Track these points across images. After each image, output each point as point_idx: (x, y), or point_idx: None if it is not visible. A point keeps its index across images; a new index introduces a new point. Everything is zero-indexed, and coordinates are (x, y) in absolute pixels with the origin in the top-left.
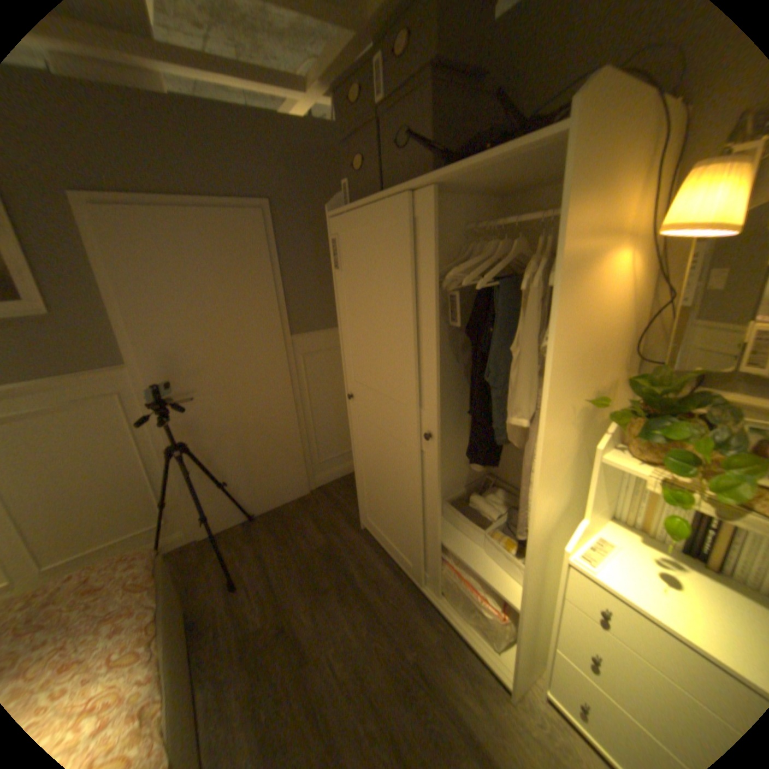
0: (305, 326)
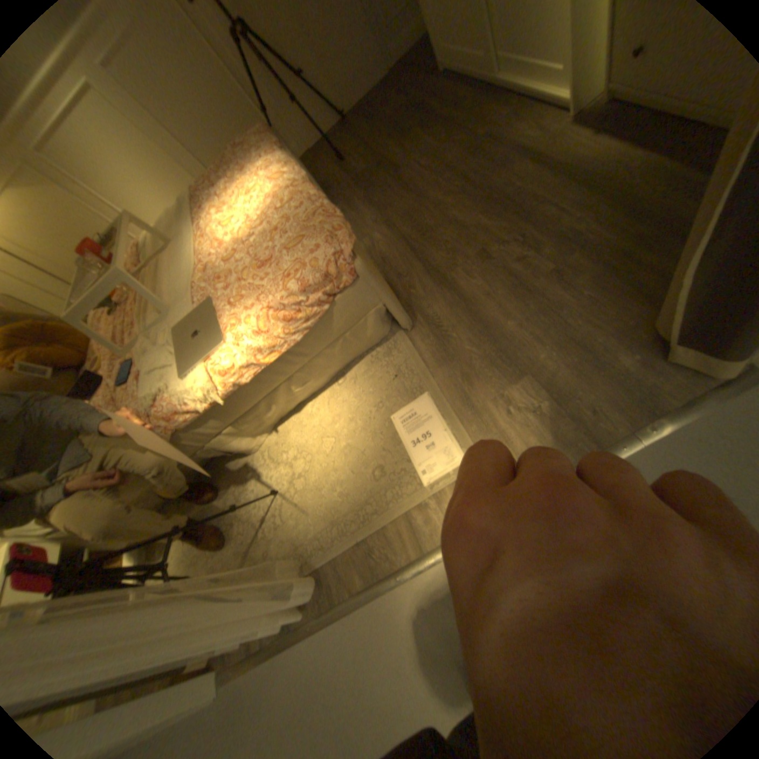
0: None
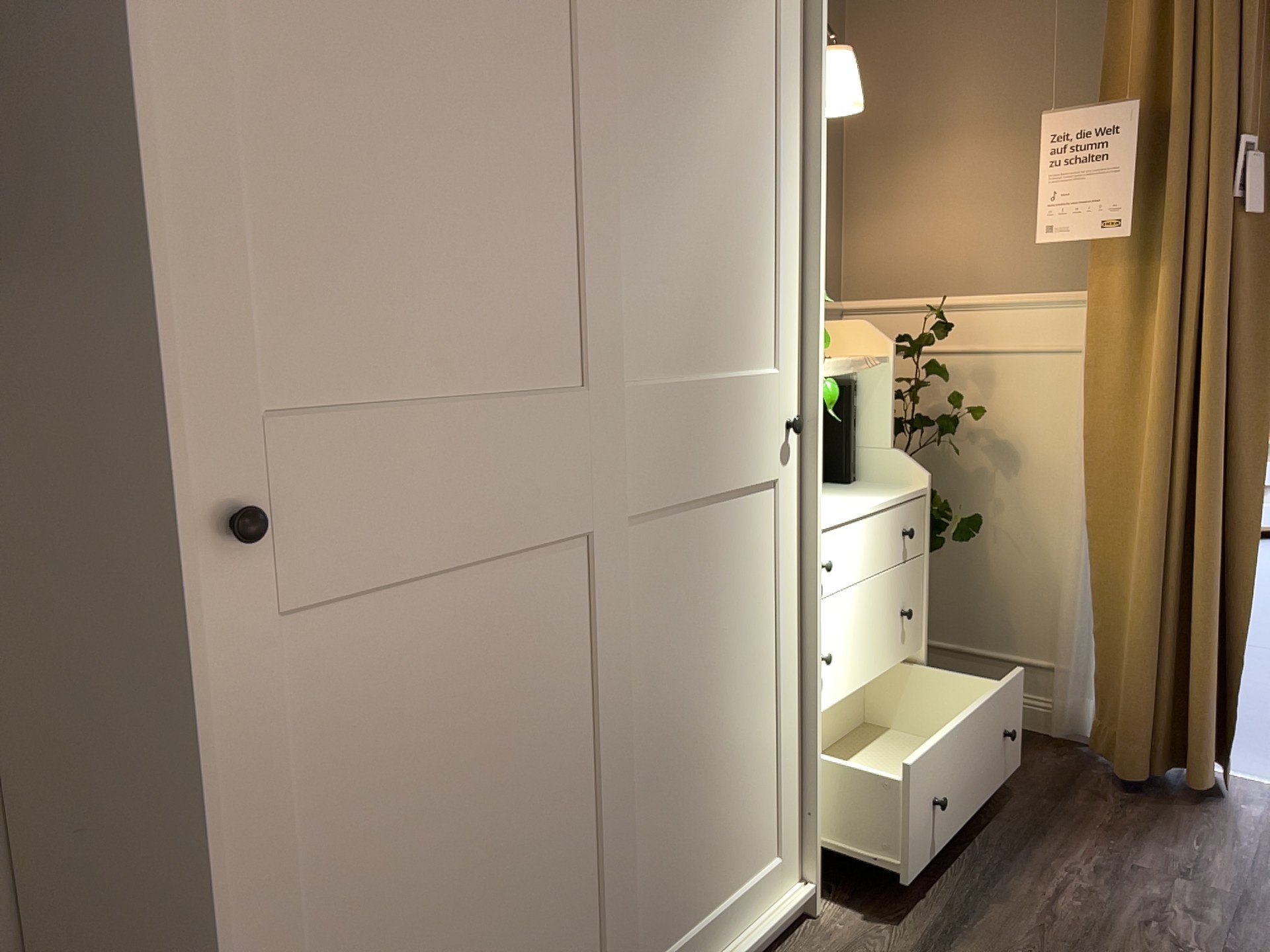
0: None
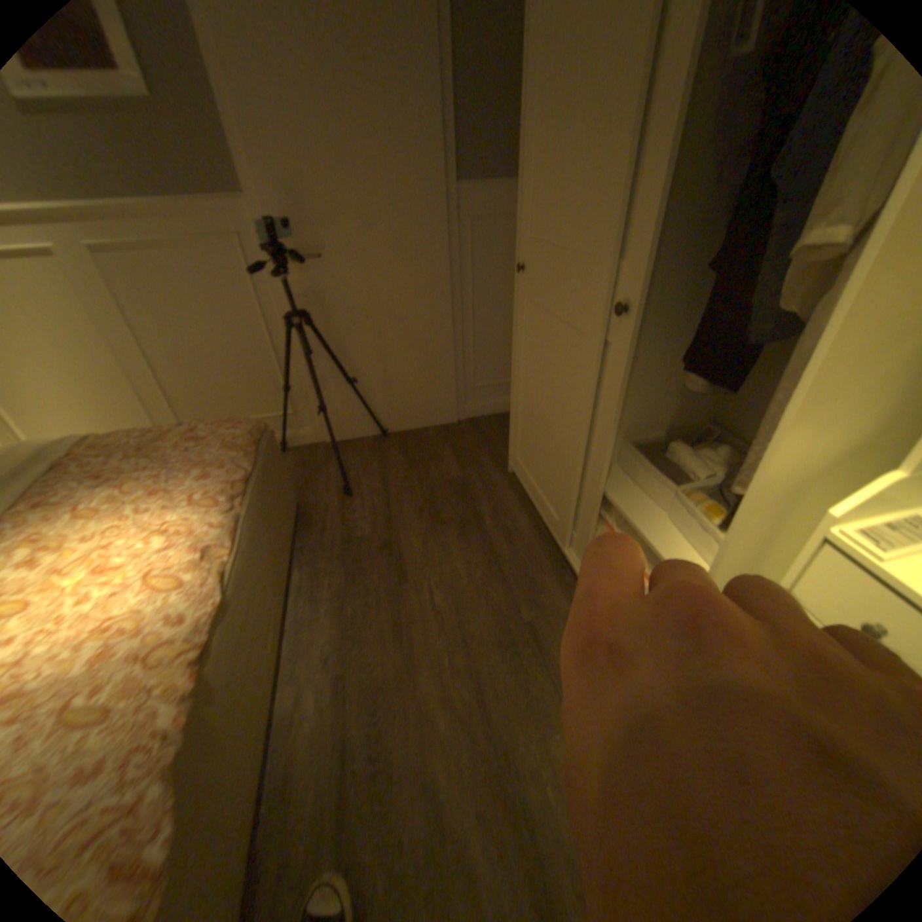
0: (479, 167)
